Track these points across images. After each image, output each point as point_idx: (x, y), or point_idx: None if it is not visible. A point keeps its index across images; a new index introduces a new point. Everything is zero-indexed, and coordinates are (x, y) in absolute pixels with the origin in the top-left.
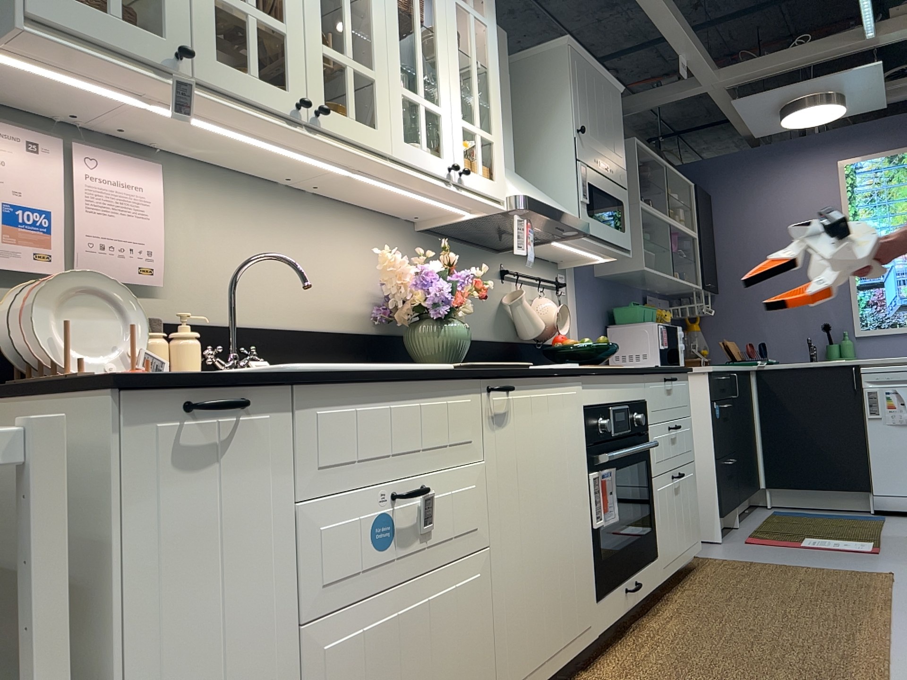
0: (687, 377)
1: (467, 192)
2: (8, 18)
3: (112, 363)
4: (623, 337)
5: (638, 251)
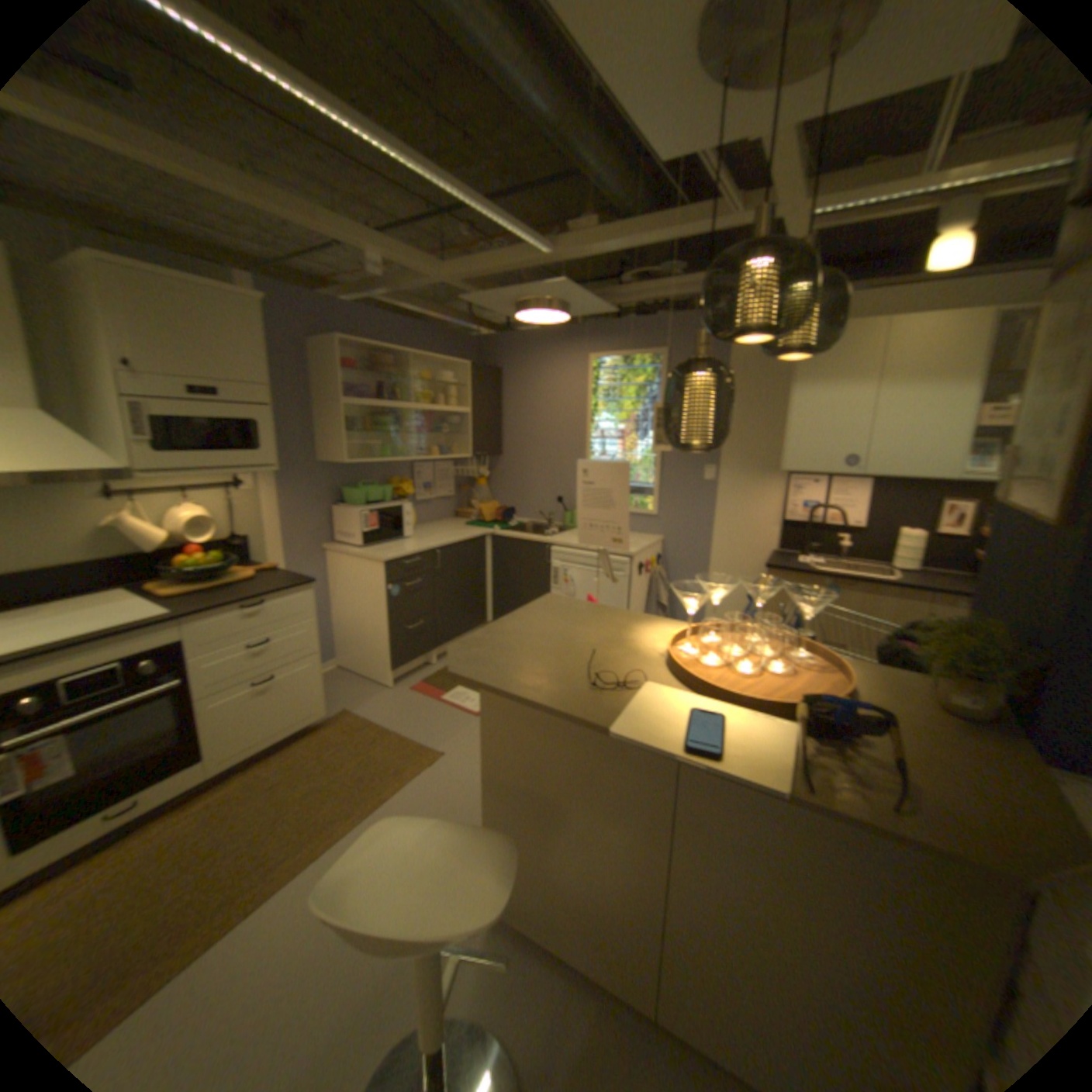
0: (308, 588)
1: None
2: None
3: None
4: (345, 516)
5: (352, 443)
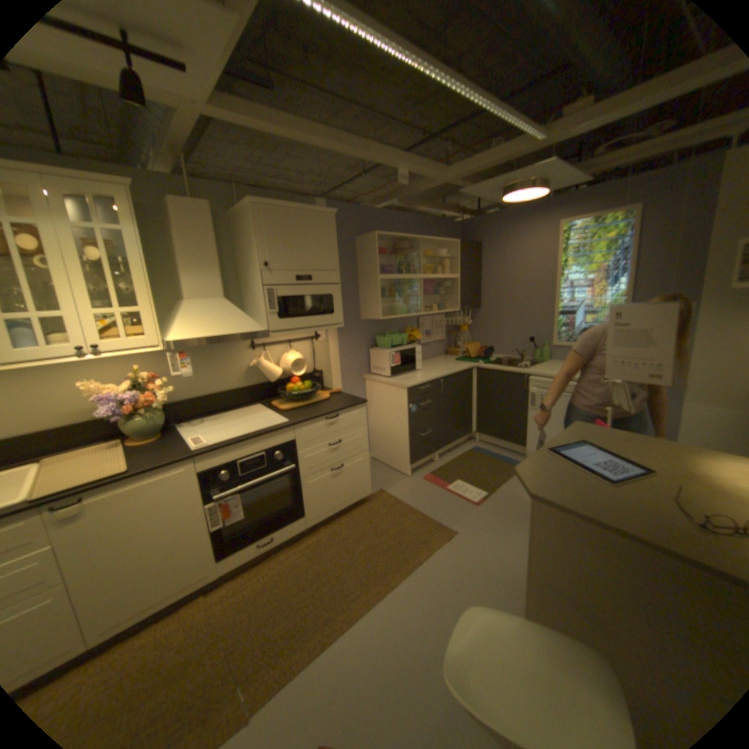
0: (362, 406)
1: (108, 355)
2: None
3: None
4: (376, 355)
5: (382, 305)
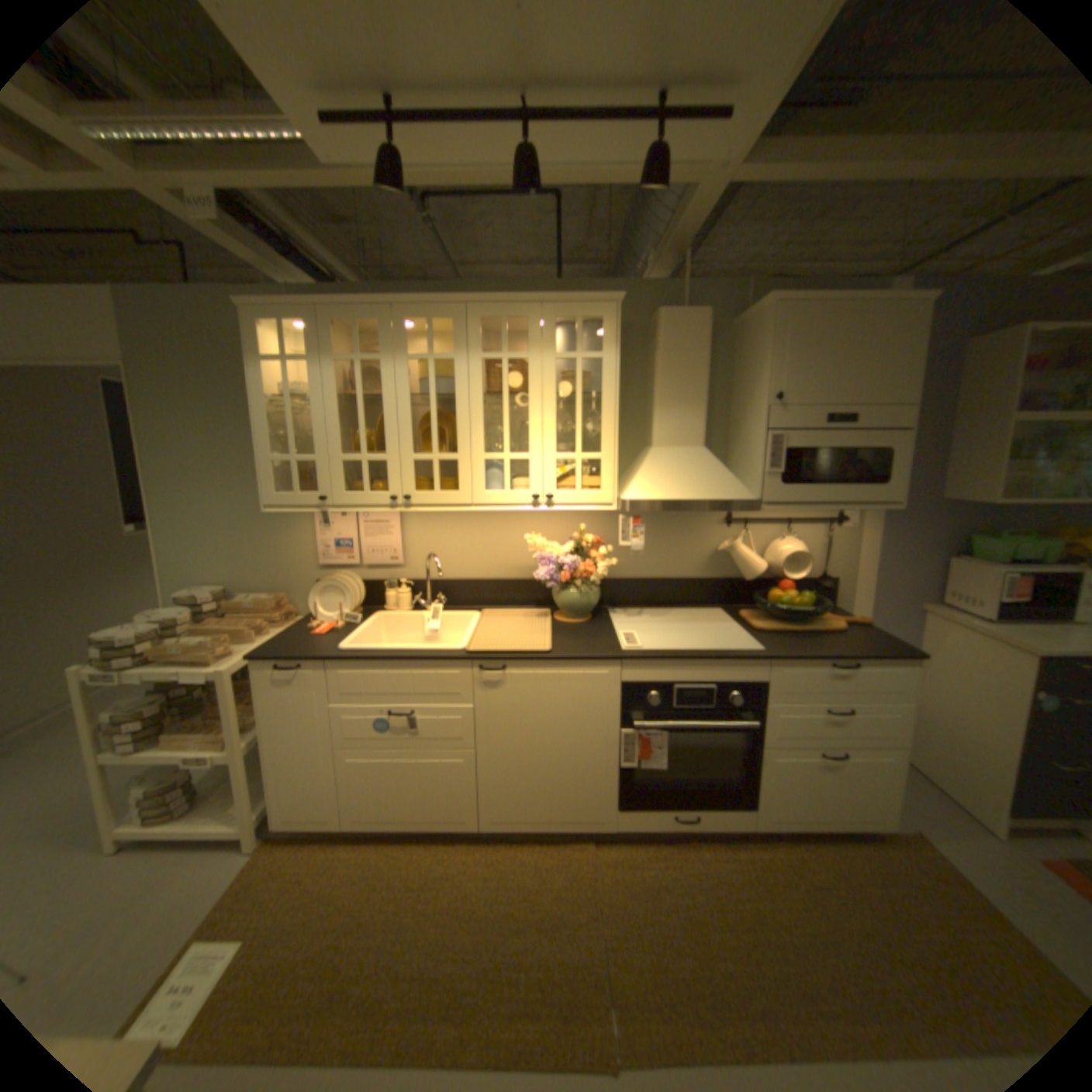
0: (914, 664)
1: (559, 508)
2: (261, 510)
3: (332, 618)
4: (966, 572)
5: (1007, 475)
